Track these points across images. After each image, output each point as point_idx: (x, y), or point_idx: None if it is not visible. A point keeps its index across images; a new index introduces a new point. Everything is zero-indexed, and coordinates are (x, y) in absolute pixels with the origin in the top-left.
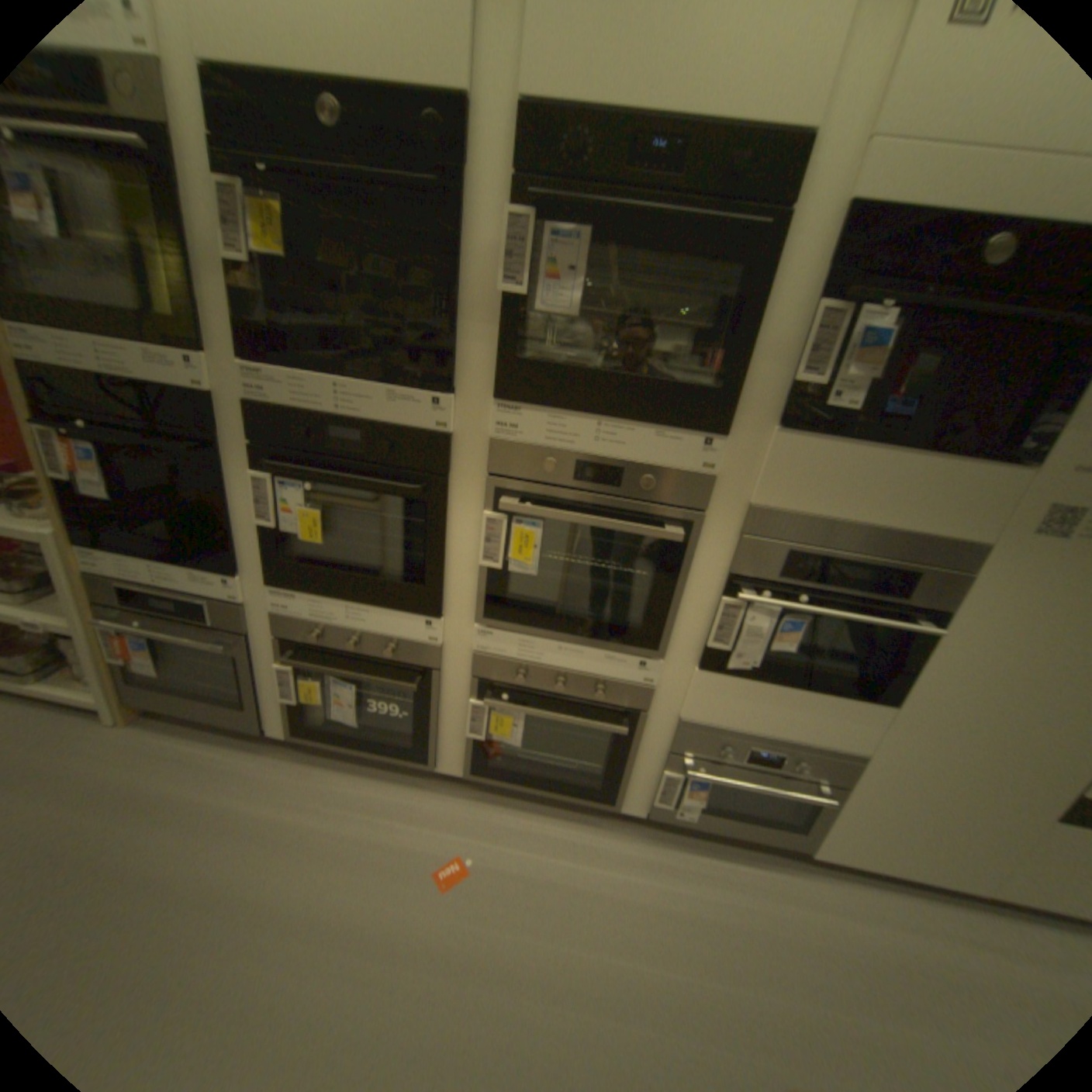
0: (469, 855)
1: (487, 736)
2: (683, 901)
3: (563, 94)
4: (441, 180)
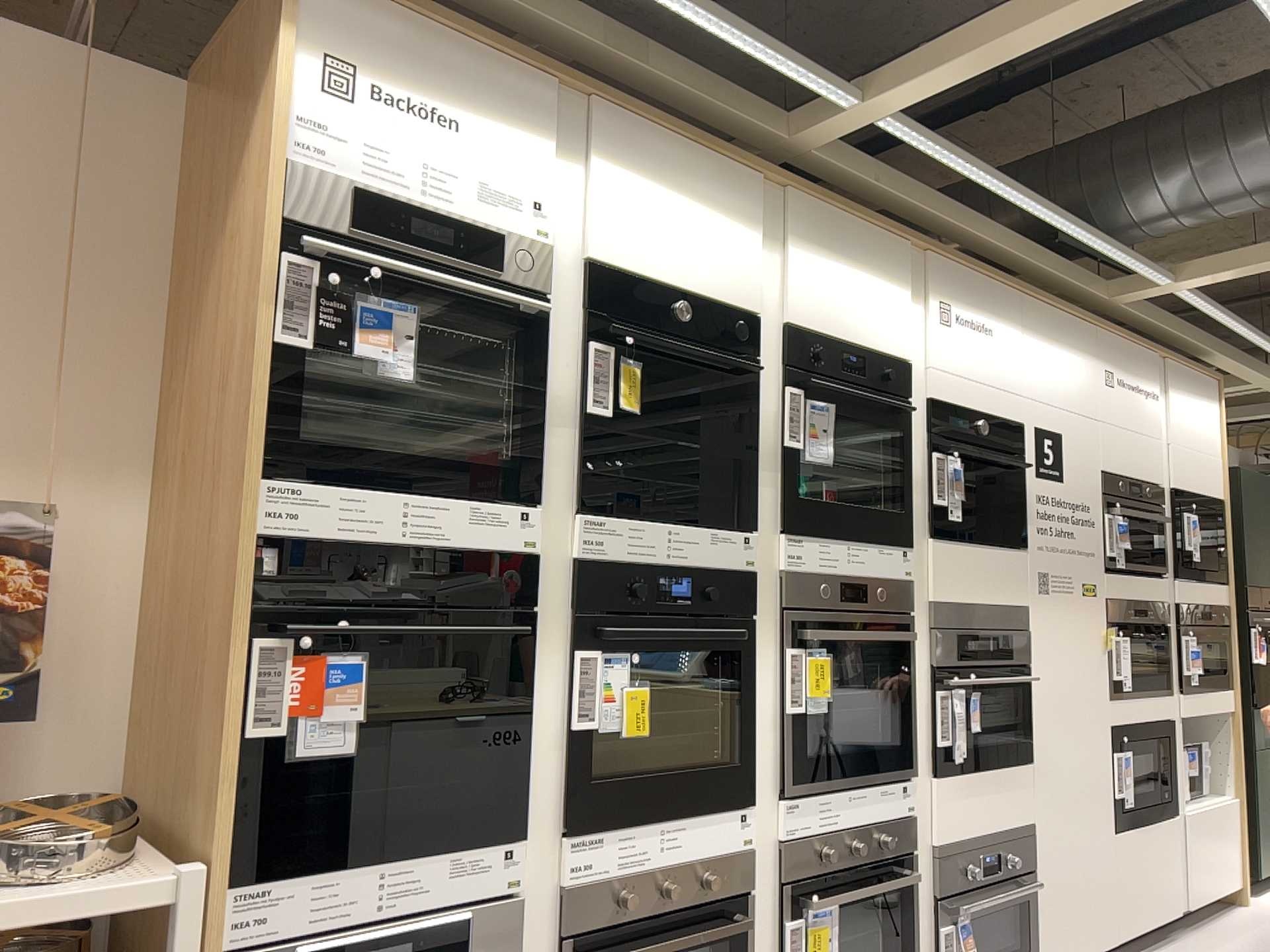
0: None
1: None
2: None
3: (802, 327)
4: (756, 368)
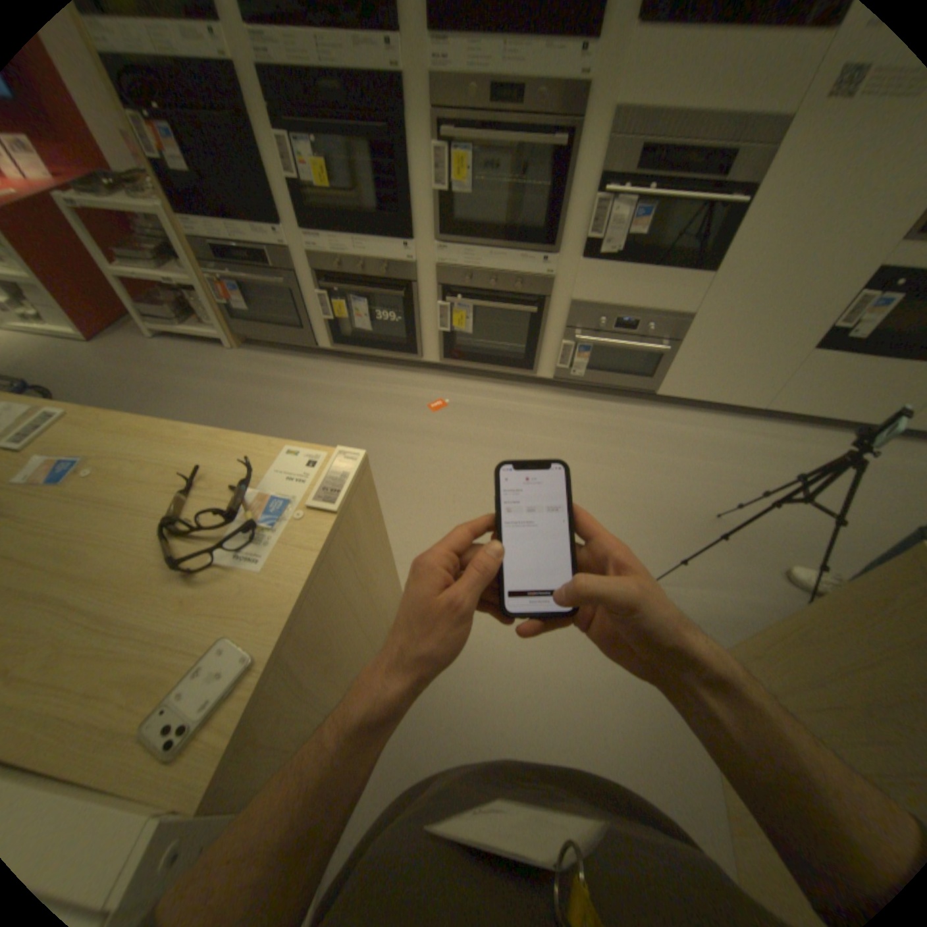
0: (446, 400)
1: (450, 330)
2: (570, 417)
3: None
4: None
